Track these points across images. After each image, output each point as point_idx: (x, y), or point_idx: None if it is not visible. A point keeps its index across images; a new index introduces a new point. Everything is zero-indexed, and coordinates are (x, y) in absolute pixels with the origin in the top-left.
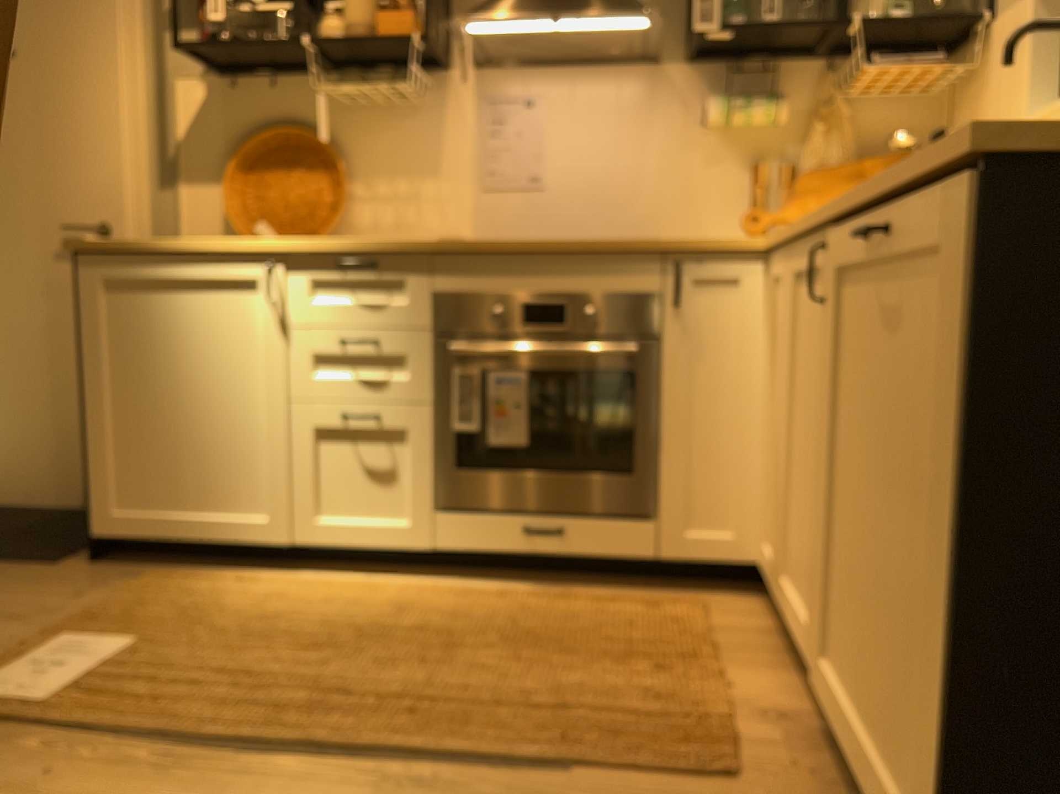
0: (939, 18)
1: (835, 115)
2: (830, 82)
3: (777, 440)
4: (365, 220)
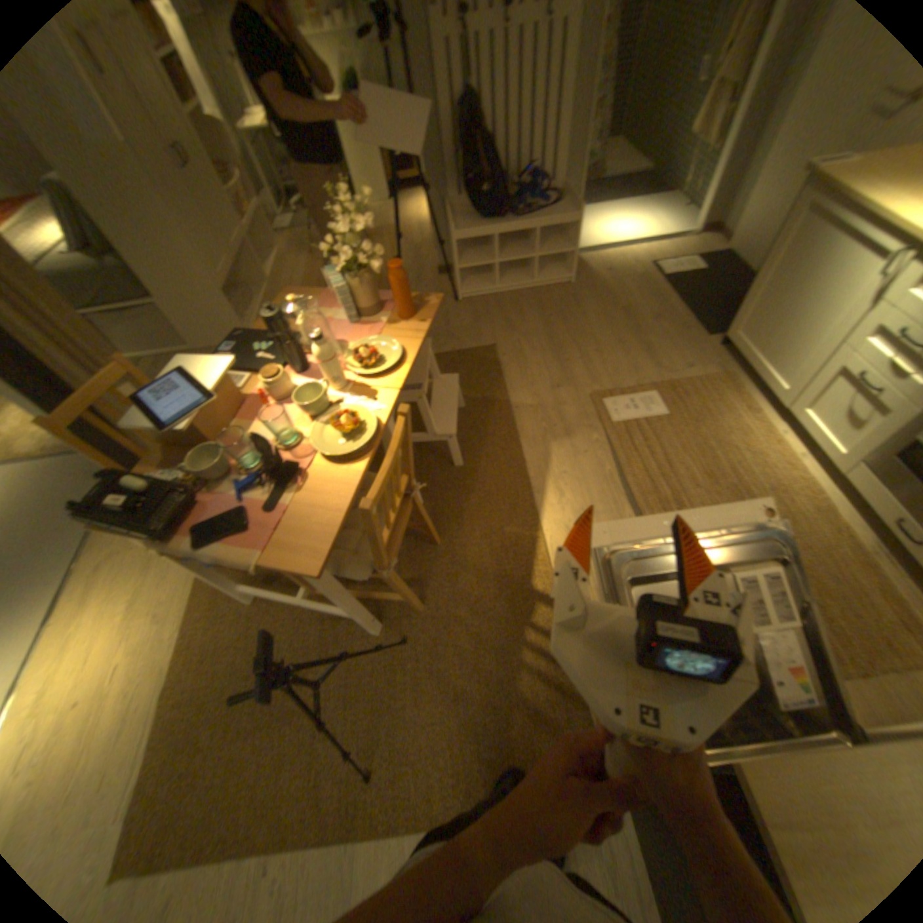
0: None
1: None
2: None
3: None
4: None
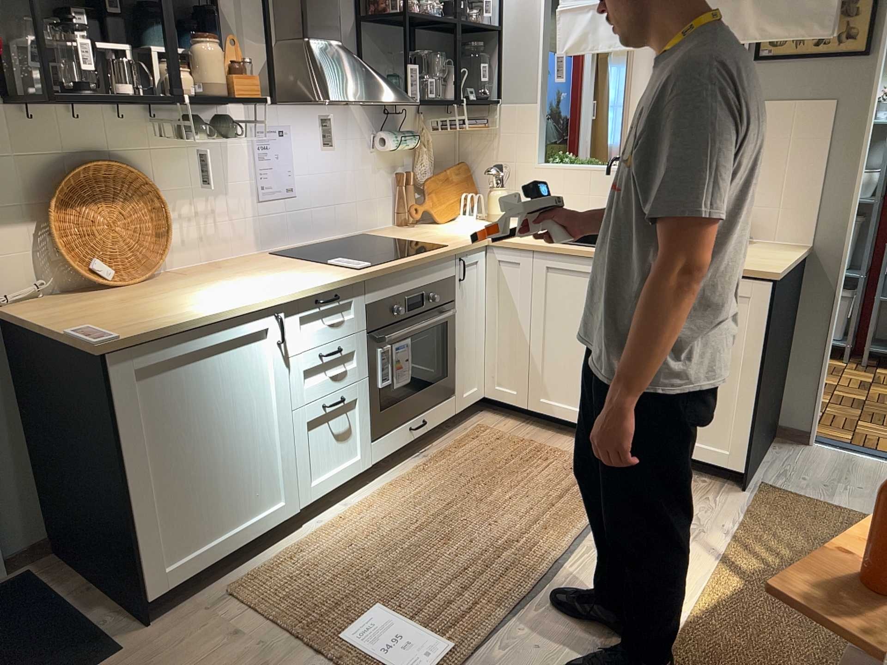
0: (487, 102)
1: (426, 141)
2: (425, 122)
3: (507, 338)
4: (177, 239)
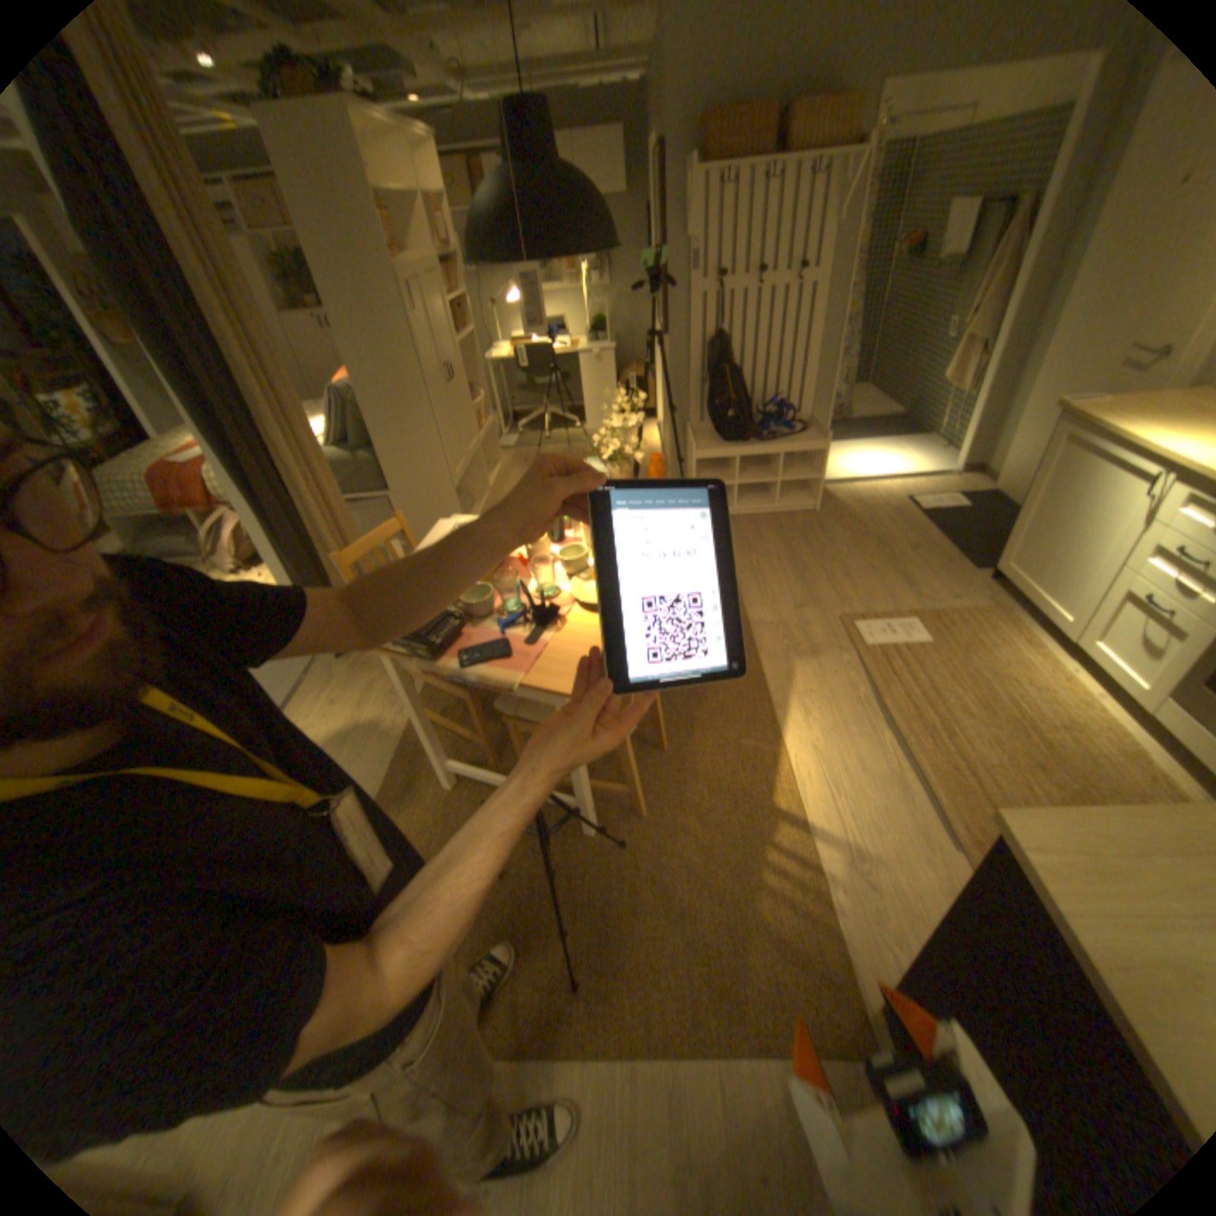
0: None
1: None
2: None
3: None
4: None
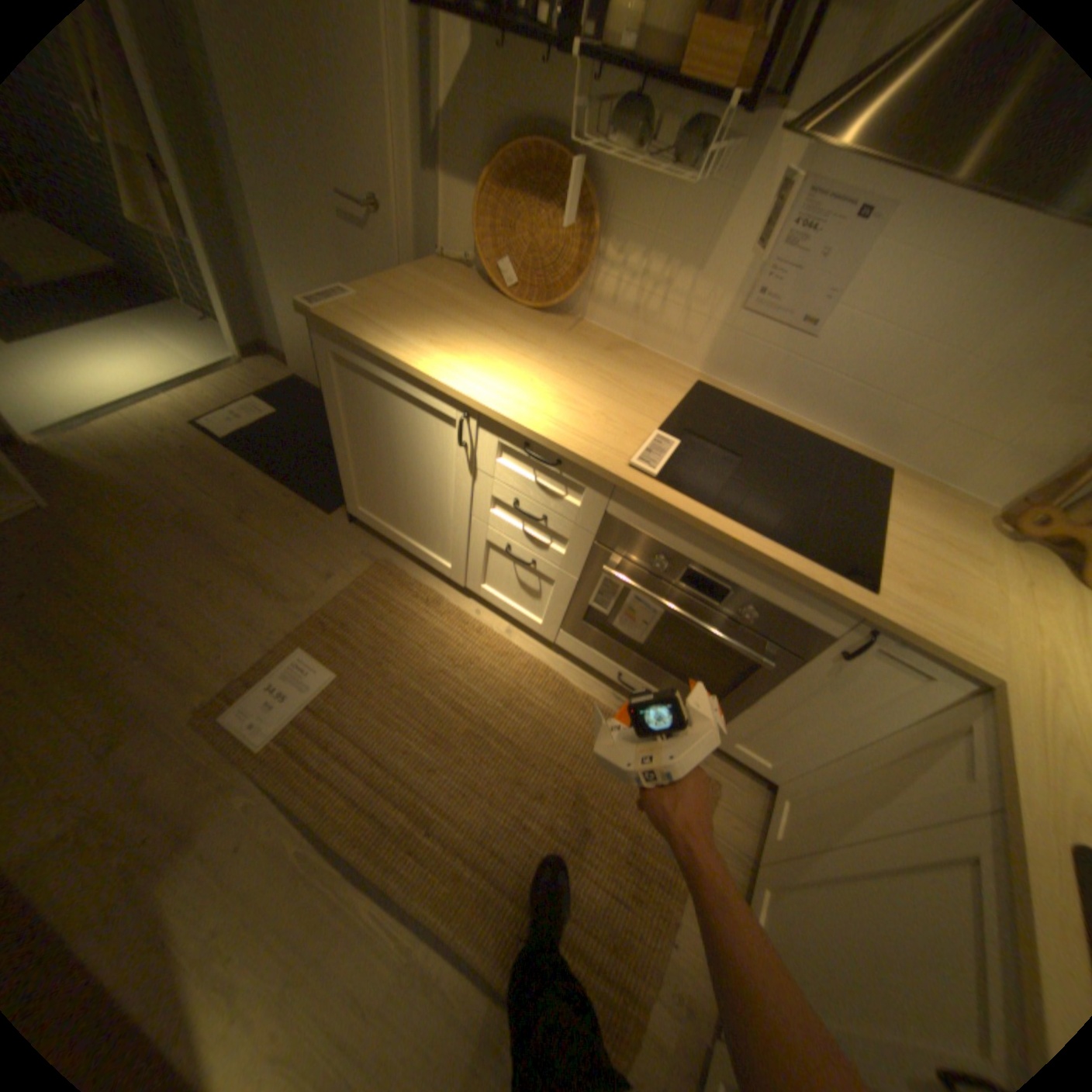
0: None
1: None
2: None
3: (846, 799)
4: (608, 290)
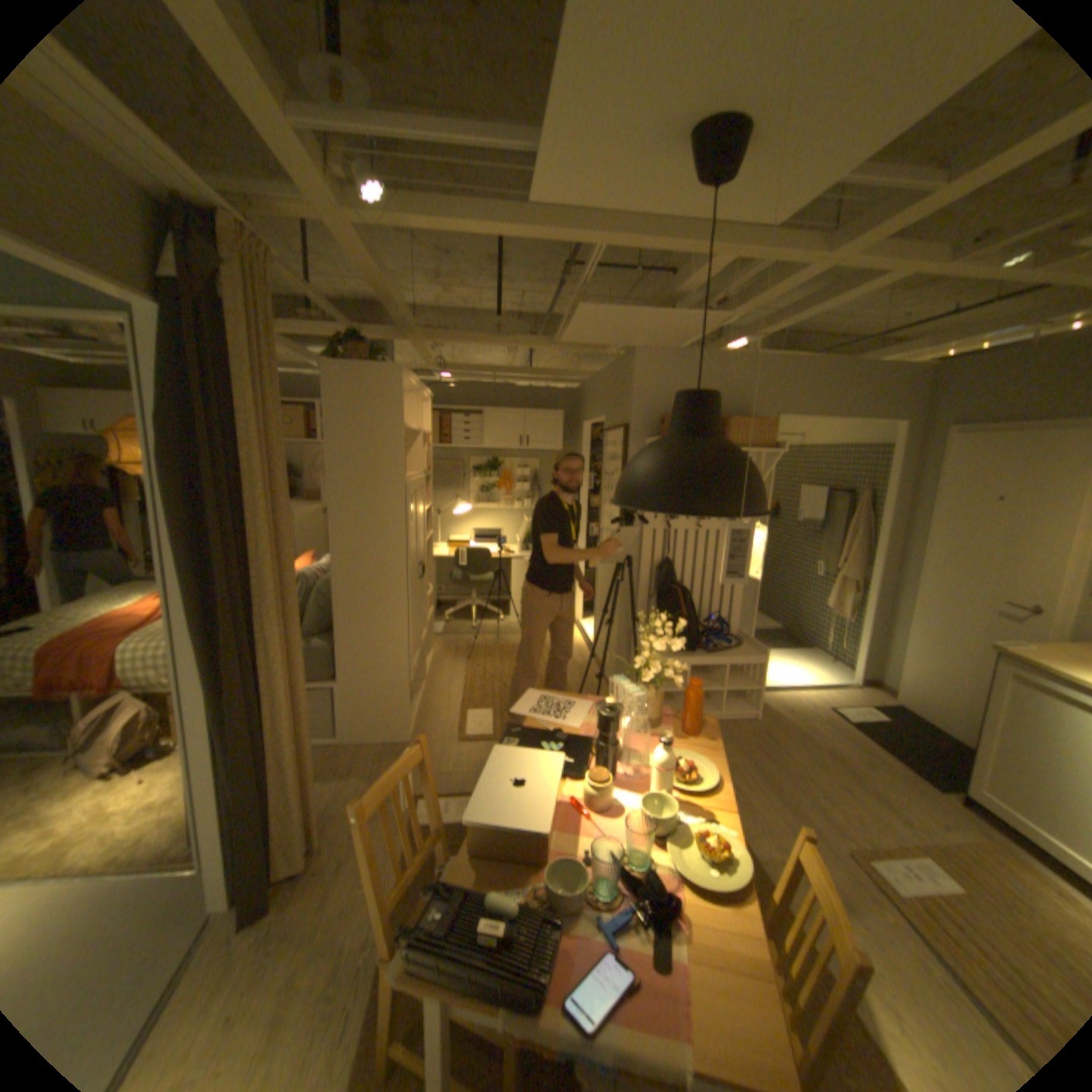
0: None
1: None
2: None
3: None
4: None
